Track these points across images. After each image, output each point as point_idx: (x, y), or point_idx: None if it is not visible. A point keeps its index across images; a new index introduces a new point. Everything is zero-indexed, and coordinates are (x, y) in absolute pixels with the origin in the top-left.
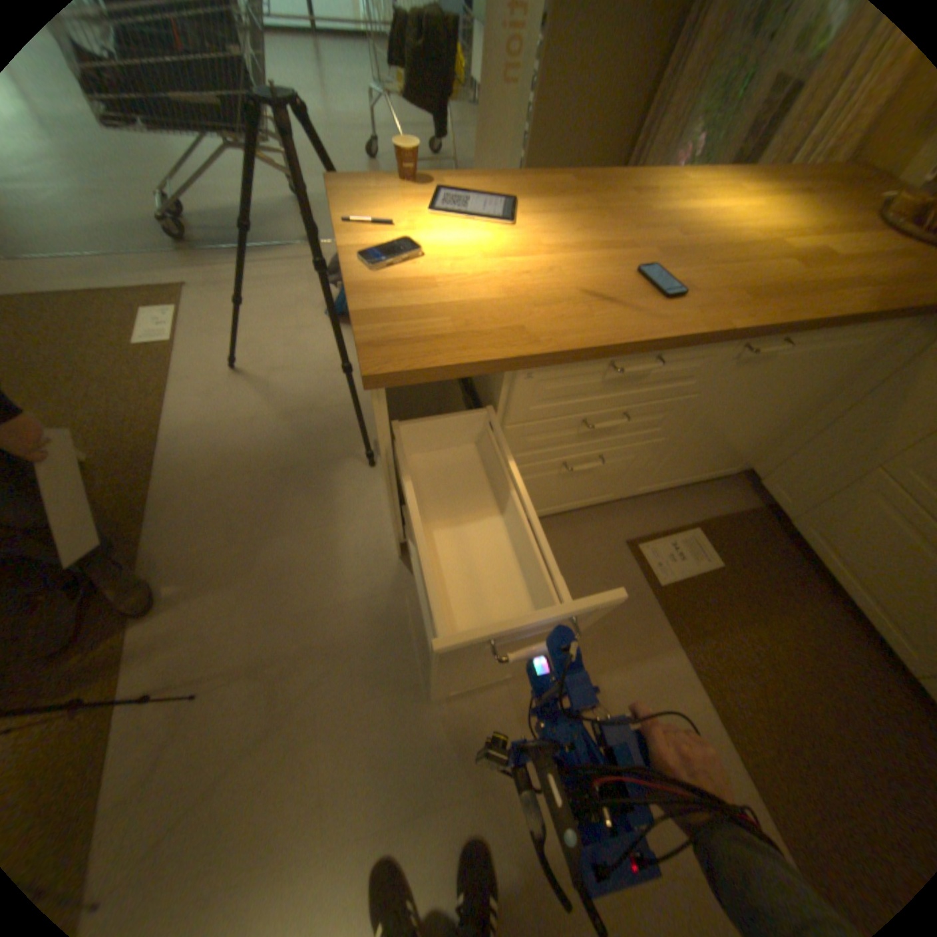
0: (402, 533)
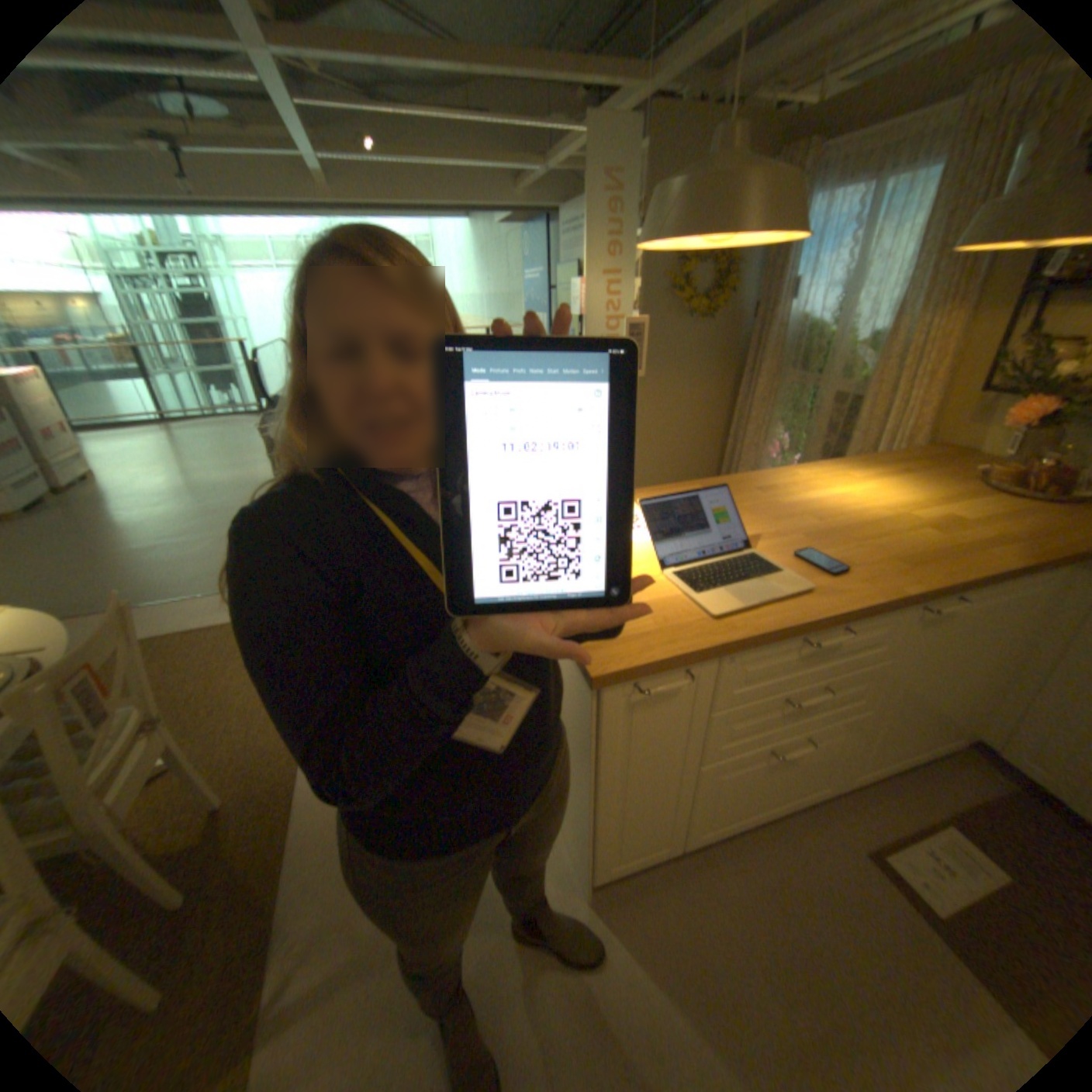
0: (599, 864)
